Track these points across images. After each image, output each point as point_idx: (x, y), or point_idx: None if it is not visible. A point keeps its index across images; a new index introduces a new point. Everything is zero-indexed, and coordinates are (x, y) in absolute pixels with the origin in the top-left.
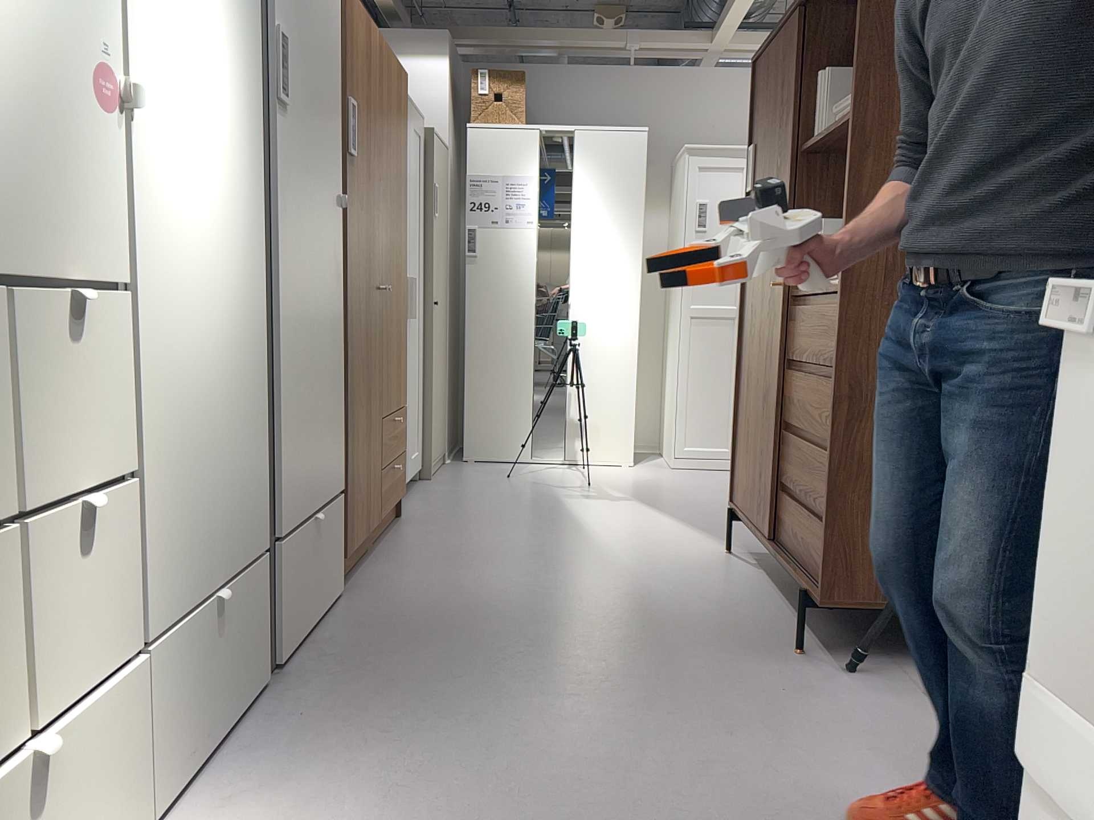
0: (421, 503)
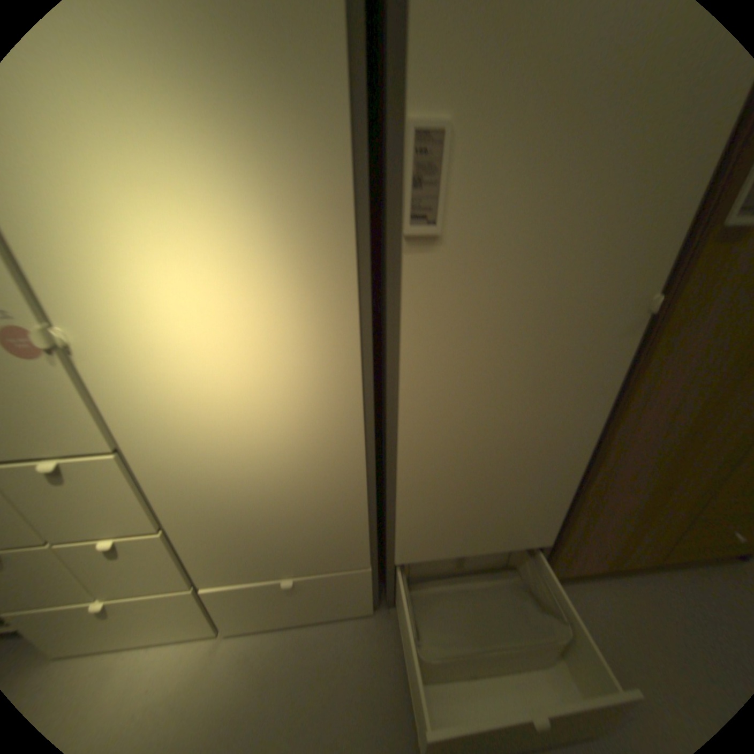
0: None
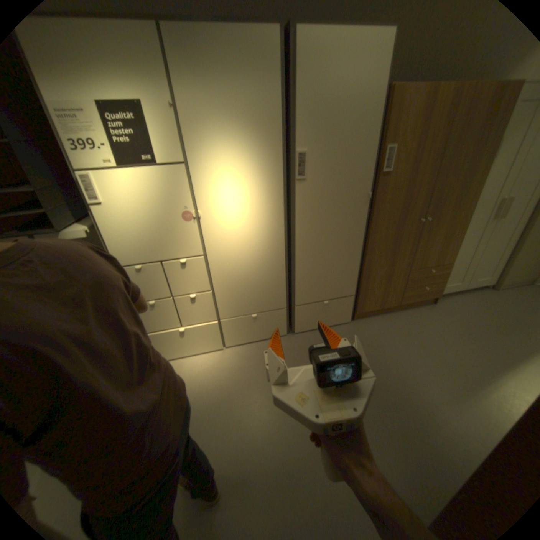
0: (462, 302)
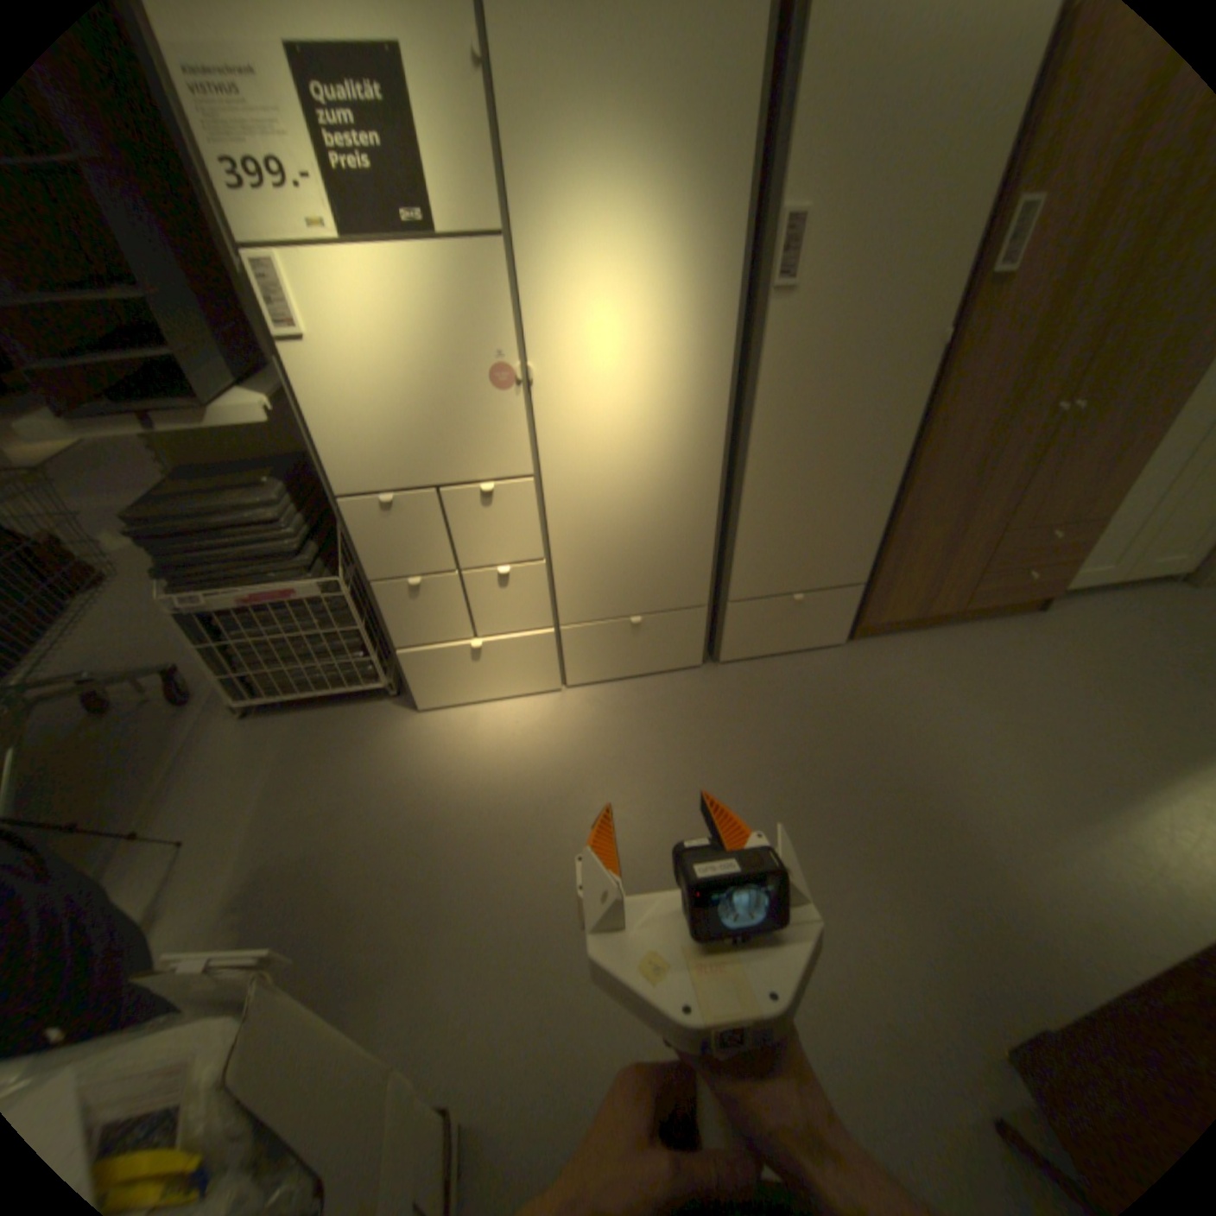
0: (1109, 610)
